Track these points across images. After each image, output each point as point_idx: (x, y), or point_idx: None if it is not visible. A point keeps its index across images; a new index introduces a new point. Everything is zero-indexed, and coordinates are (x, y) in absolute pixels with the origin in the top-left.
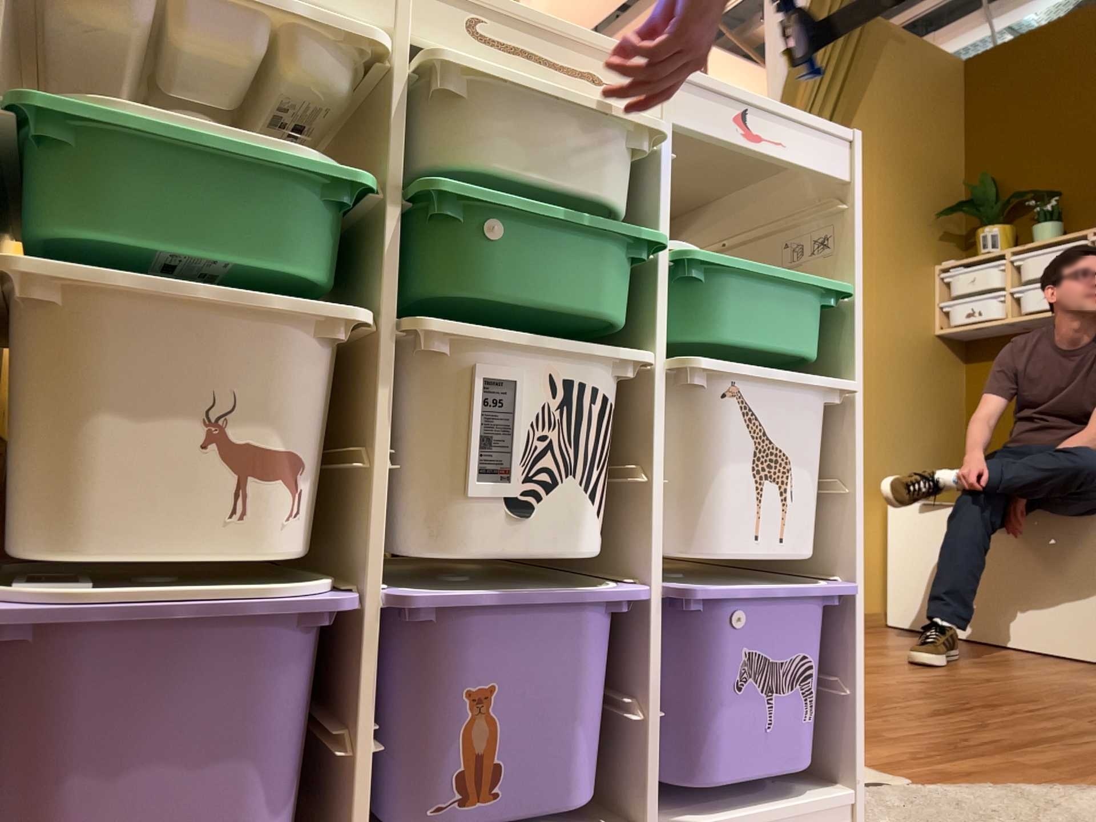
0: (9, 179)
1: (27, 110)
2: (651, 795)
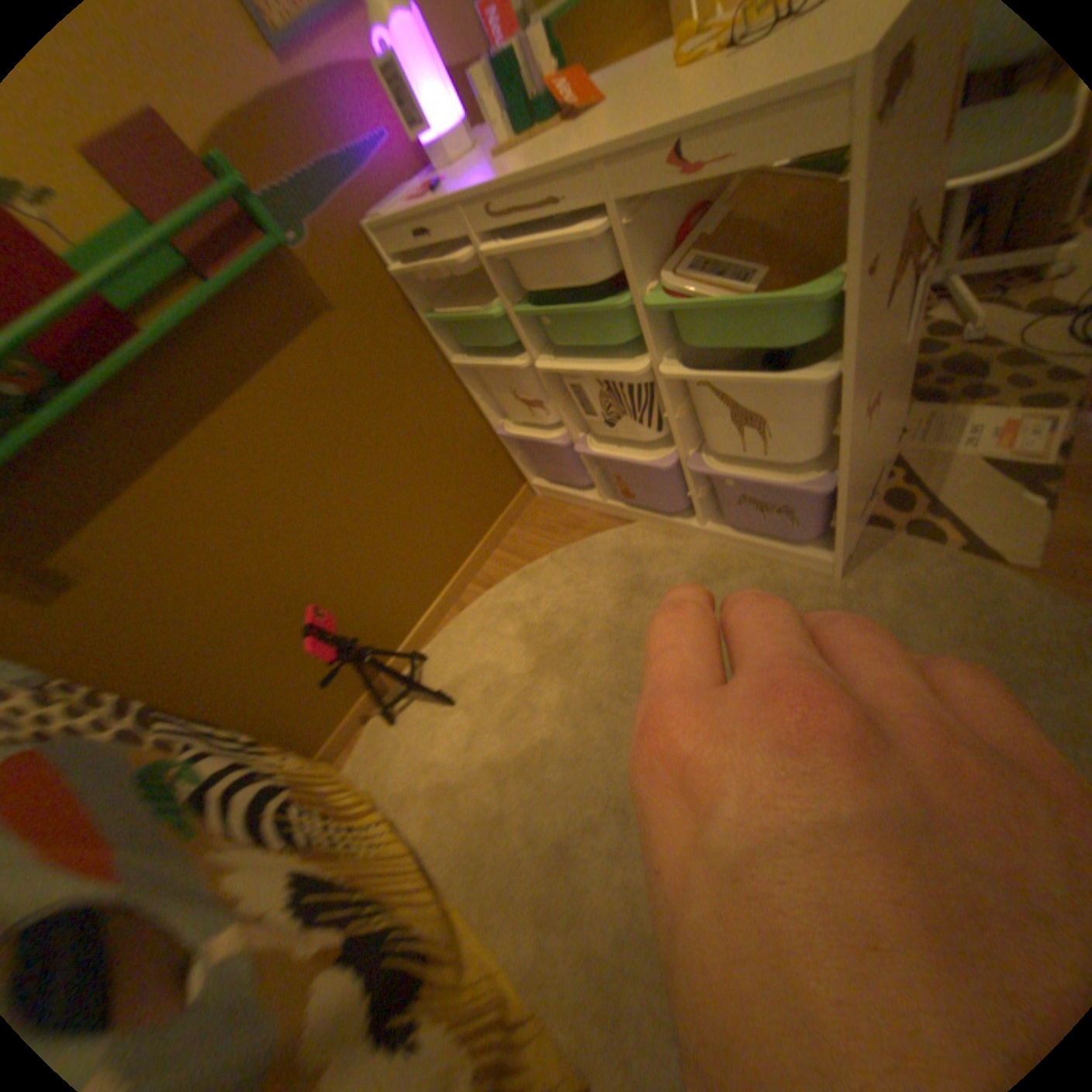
0: (440, 333)
1: (428, 314)
2: (706, 517)
